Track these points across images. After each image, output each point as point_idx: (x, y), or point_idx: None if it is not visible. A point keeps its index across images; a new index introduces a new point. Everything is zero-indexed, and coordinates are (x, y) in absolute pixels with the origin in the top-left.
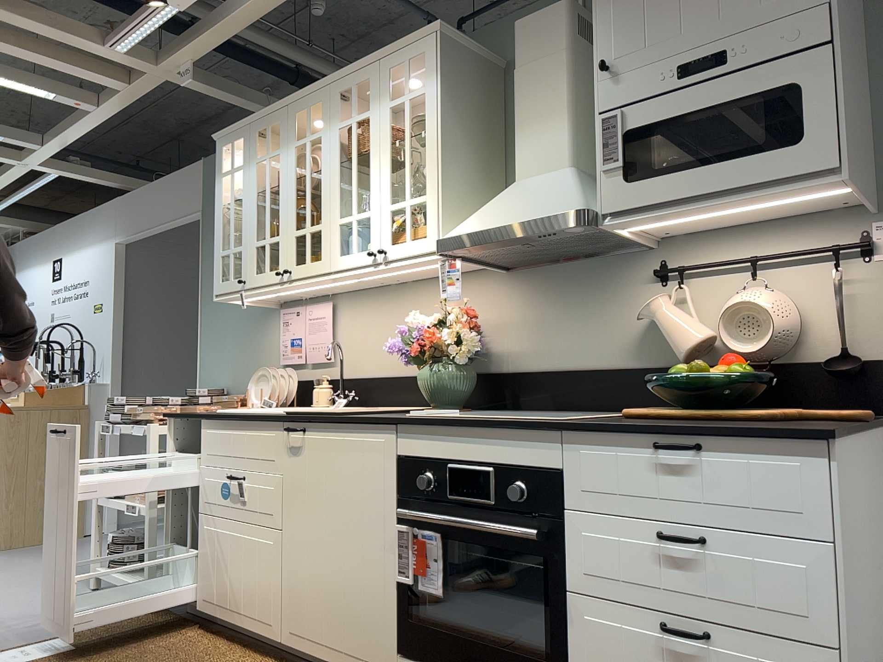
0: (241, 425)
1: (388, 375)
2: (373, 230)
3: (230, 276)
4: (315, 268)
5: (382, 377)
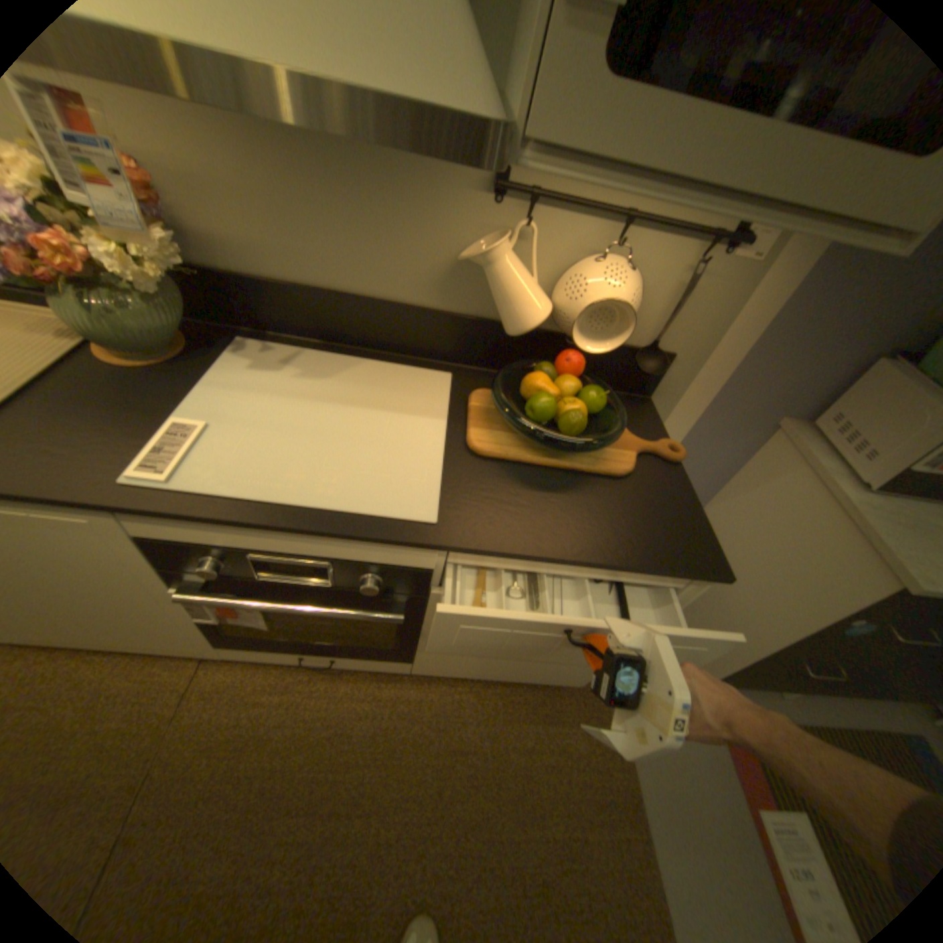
0: None
1: None
2: None
3: None
4: None
5: None
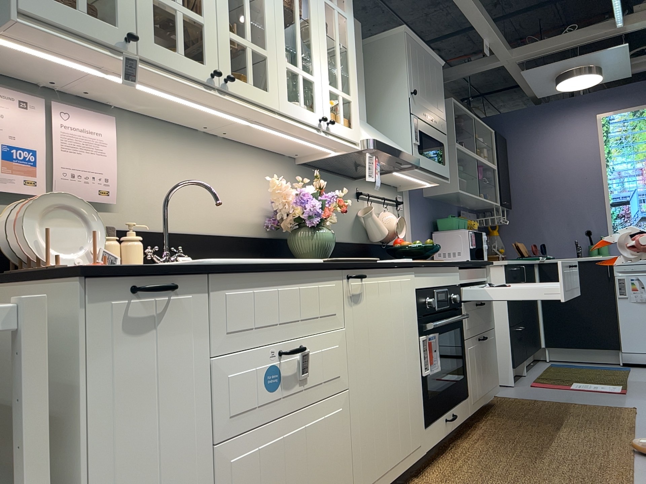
0: (289, 279)
1: (200, 232)
2: (318, 98)
3: (79, 3)
4: (262, 97)
5: (194, 234)
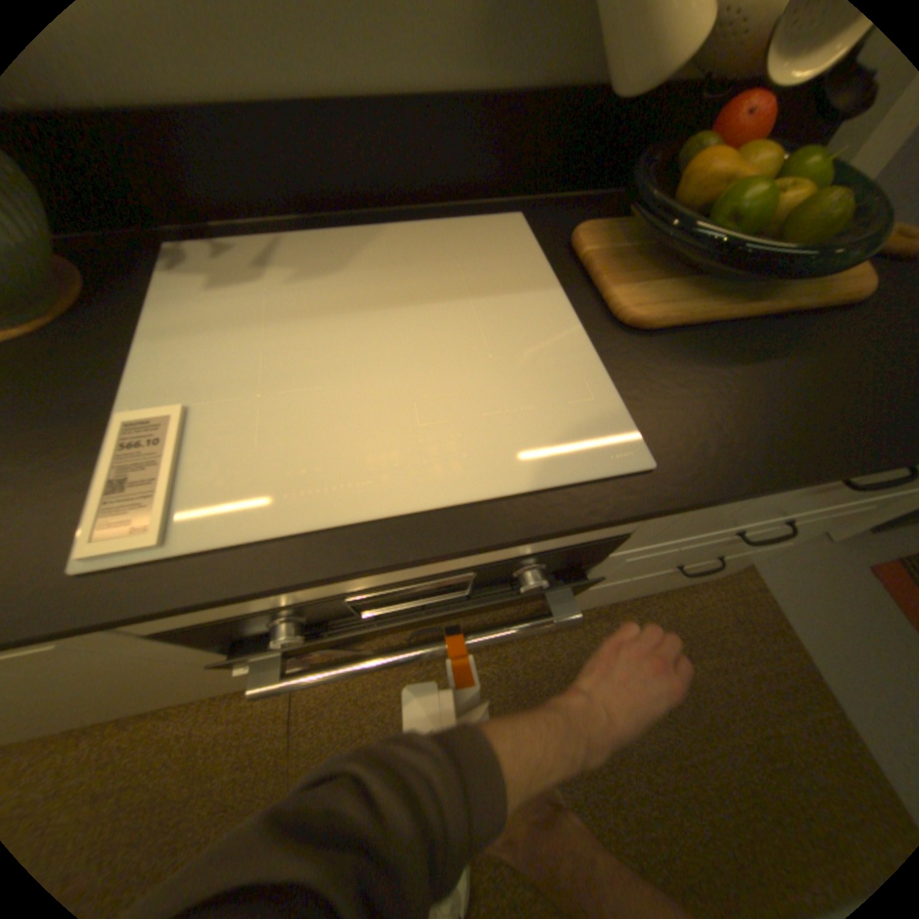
0: None
1: None
2: None
3: None
4: None
5: None
